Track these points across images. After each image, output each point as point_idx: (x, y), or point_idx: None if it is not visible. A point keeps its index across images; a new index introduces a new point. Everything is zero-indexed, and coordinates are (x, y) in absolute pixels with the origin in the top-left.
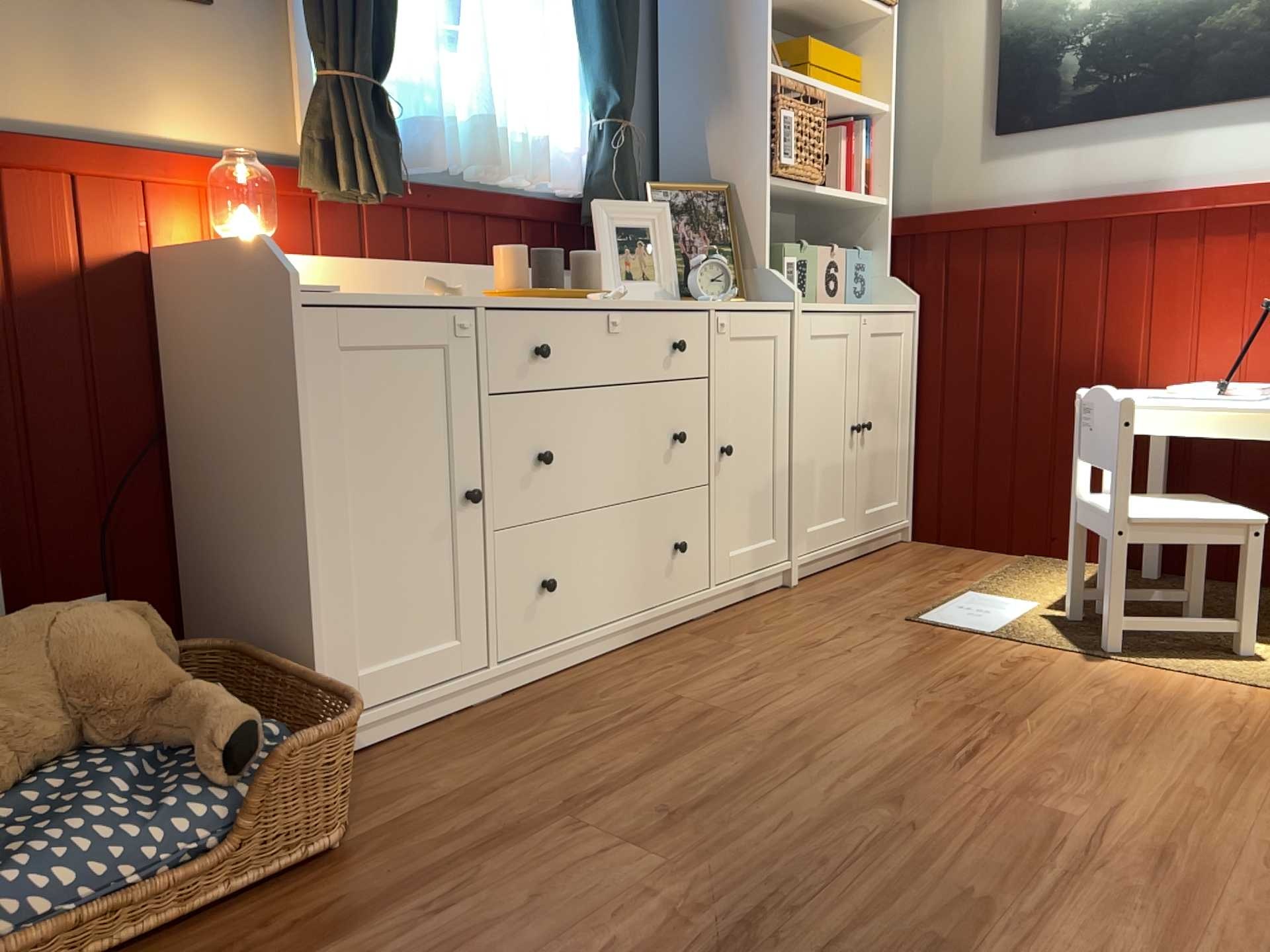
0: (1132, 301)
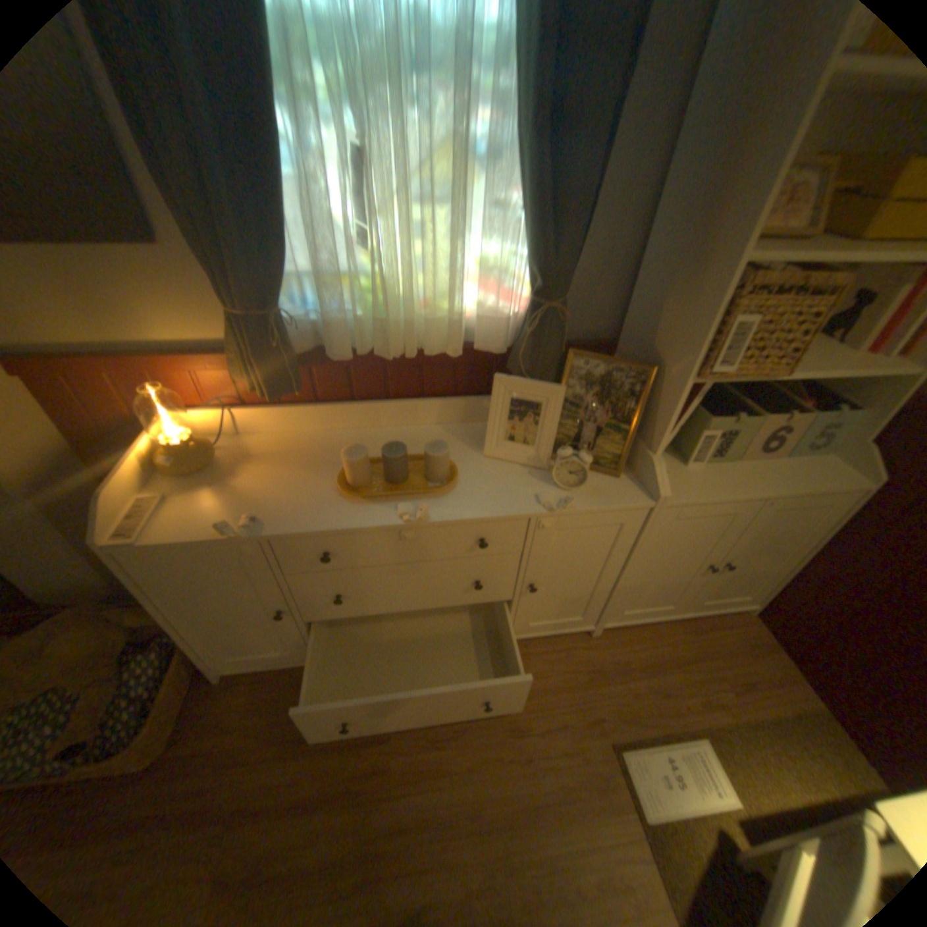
0: None
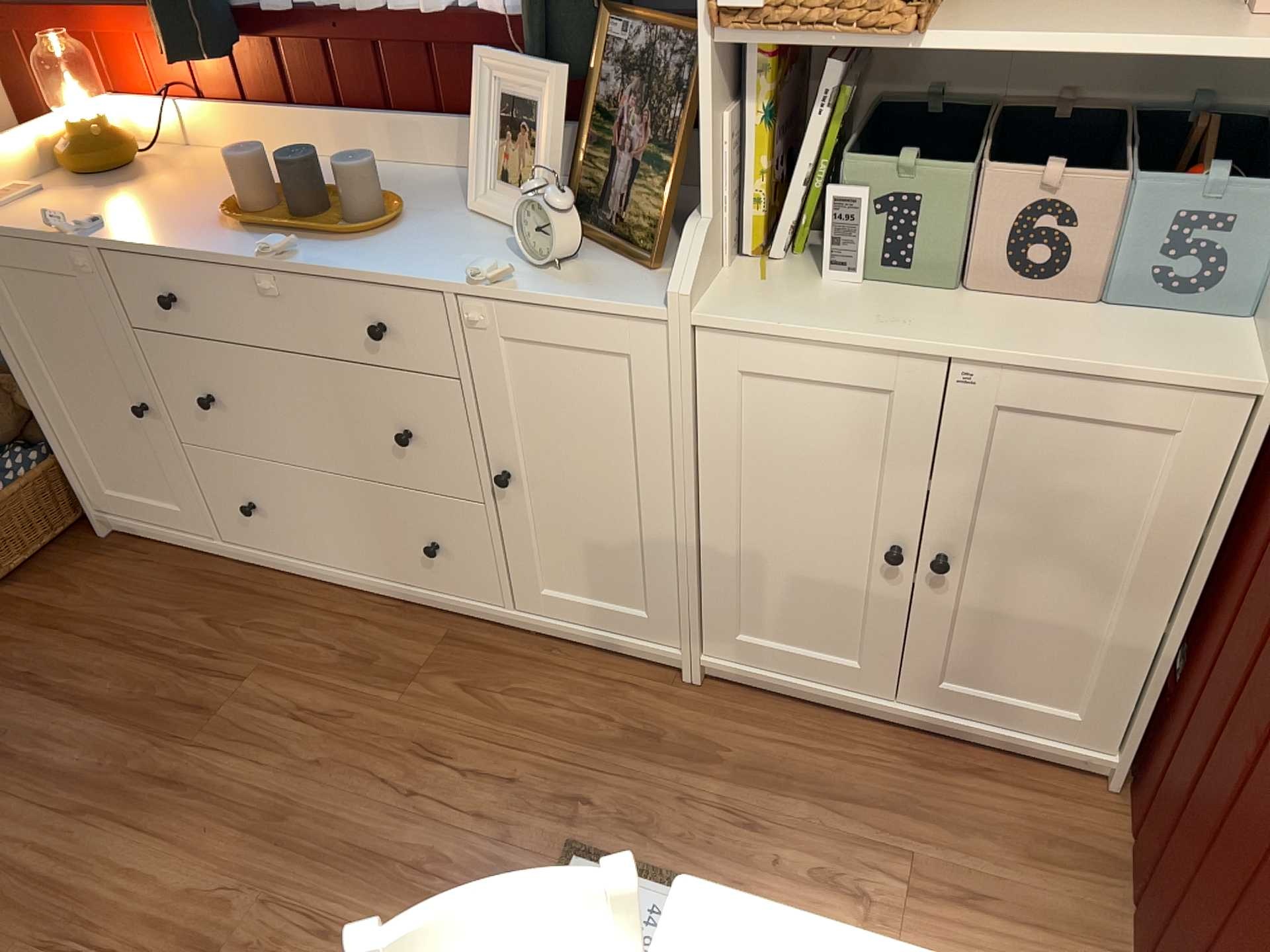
0: None
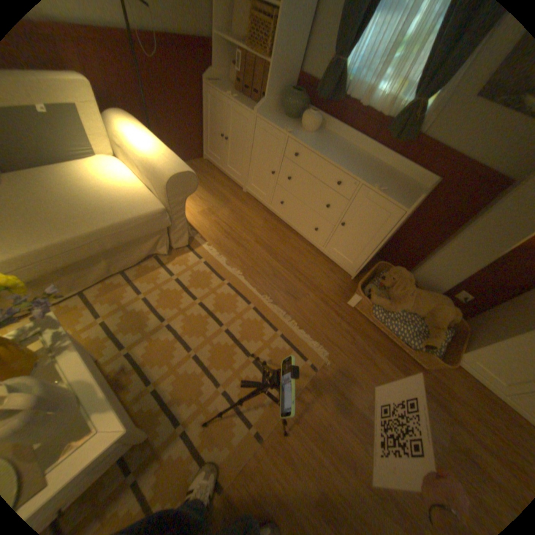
0: None
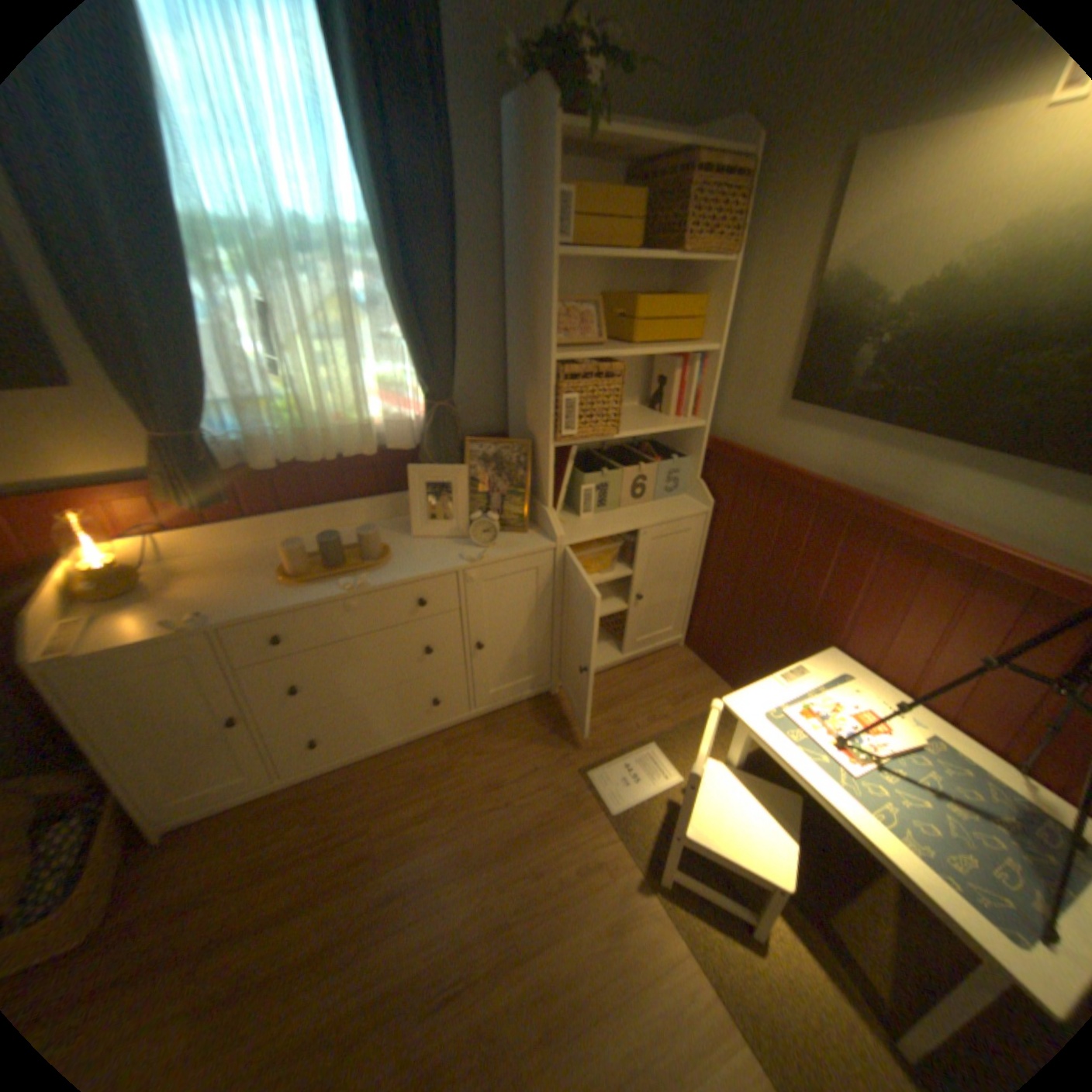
0: (855, 586)
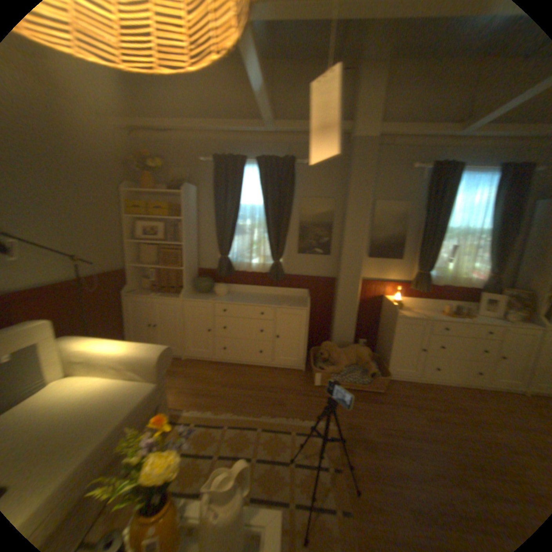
0: None
